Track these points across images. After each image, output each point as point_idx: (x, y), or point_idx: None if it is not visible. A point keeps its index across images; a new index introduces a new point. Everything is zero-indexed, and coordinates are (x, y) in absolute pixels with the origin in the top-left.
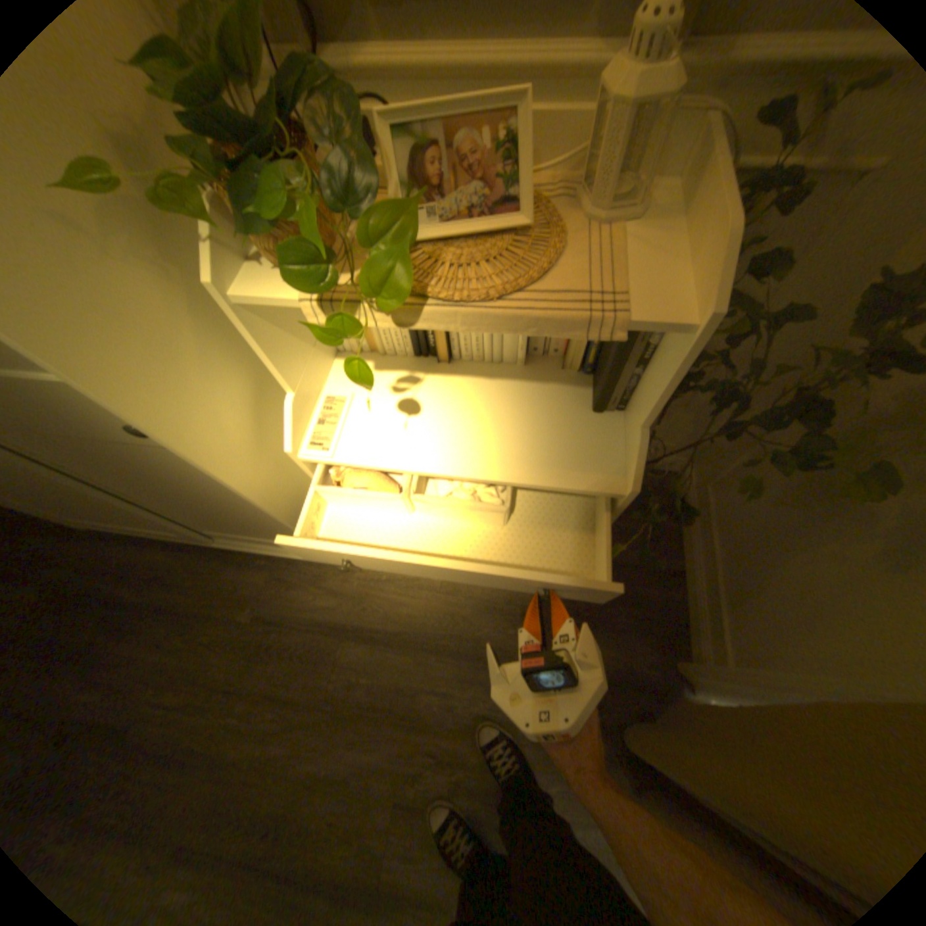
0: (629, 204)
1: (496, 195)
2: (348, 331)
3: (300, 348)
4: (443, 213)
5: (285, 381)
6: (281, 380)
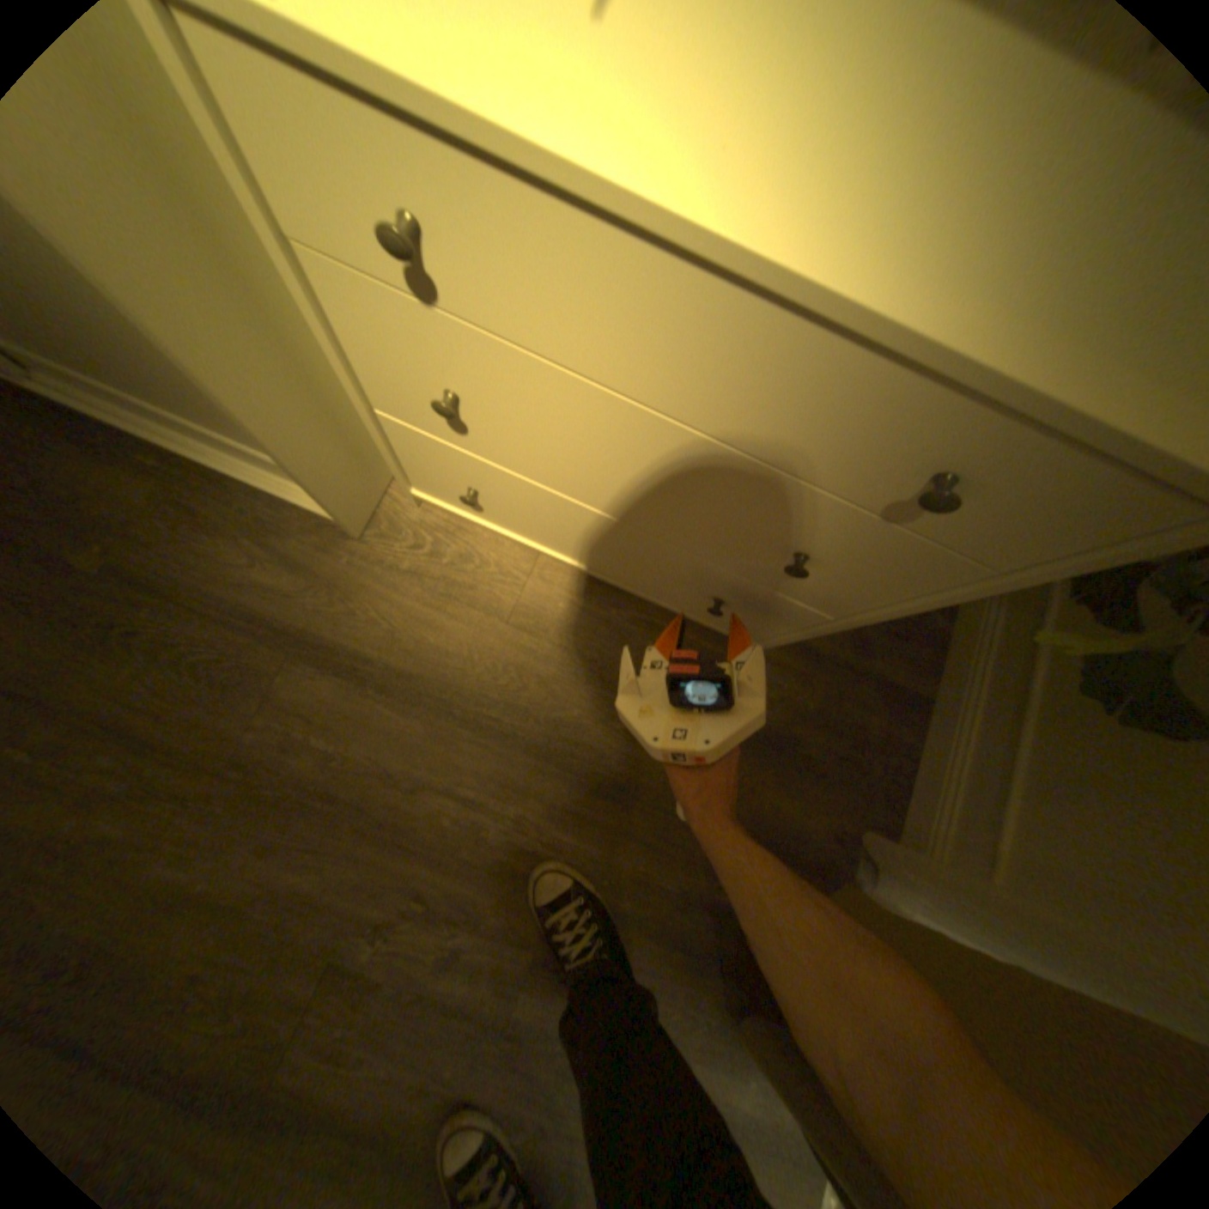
0: None
1: None
2: None
3: None
4: None
5: None
6: None
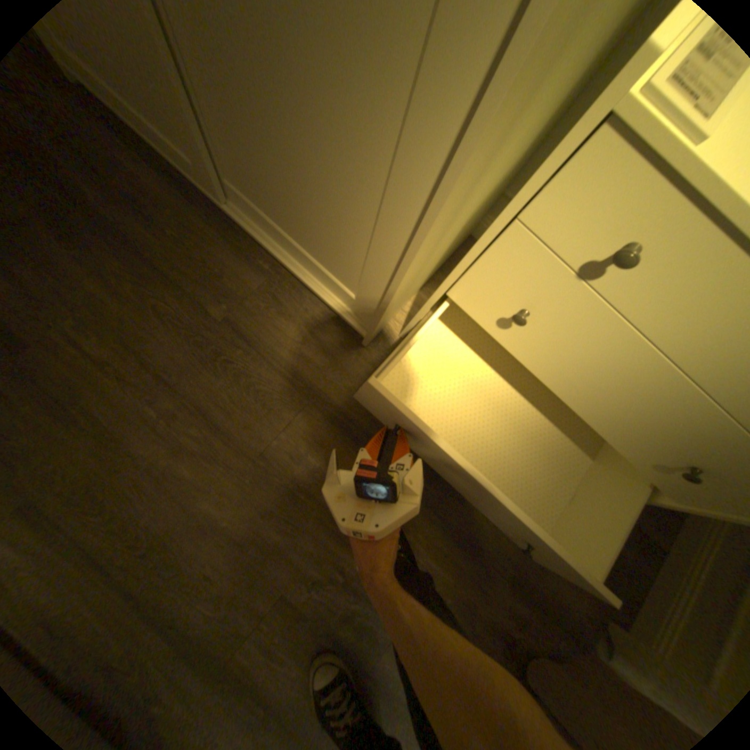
0: None
1: None
2: None
3: None
4: None
5: None
6: None
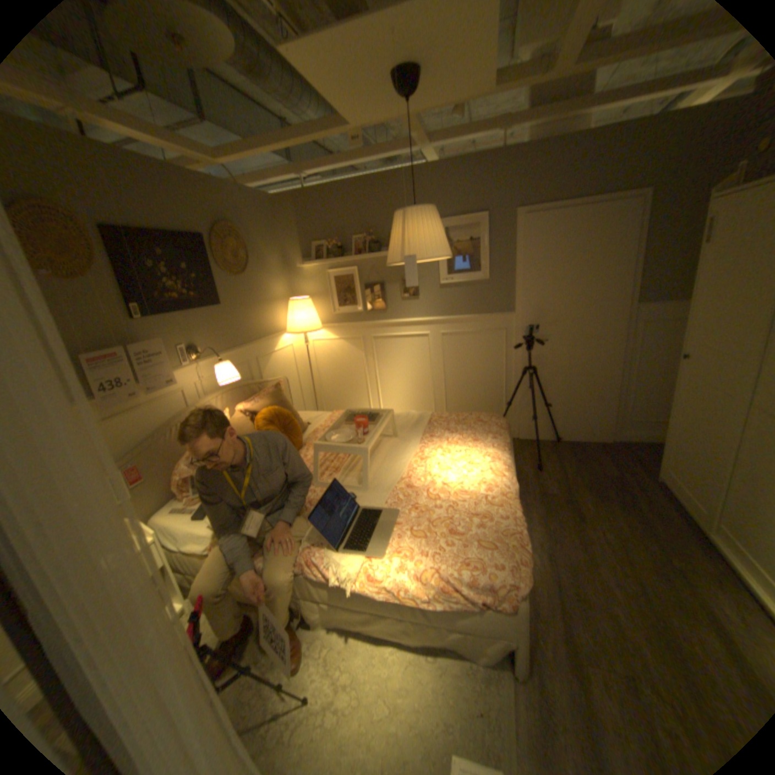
0: None
1: None
2: None
3: None
4: None
5: None
6: None
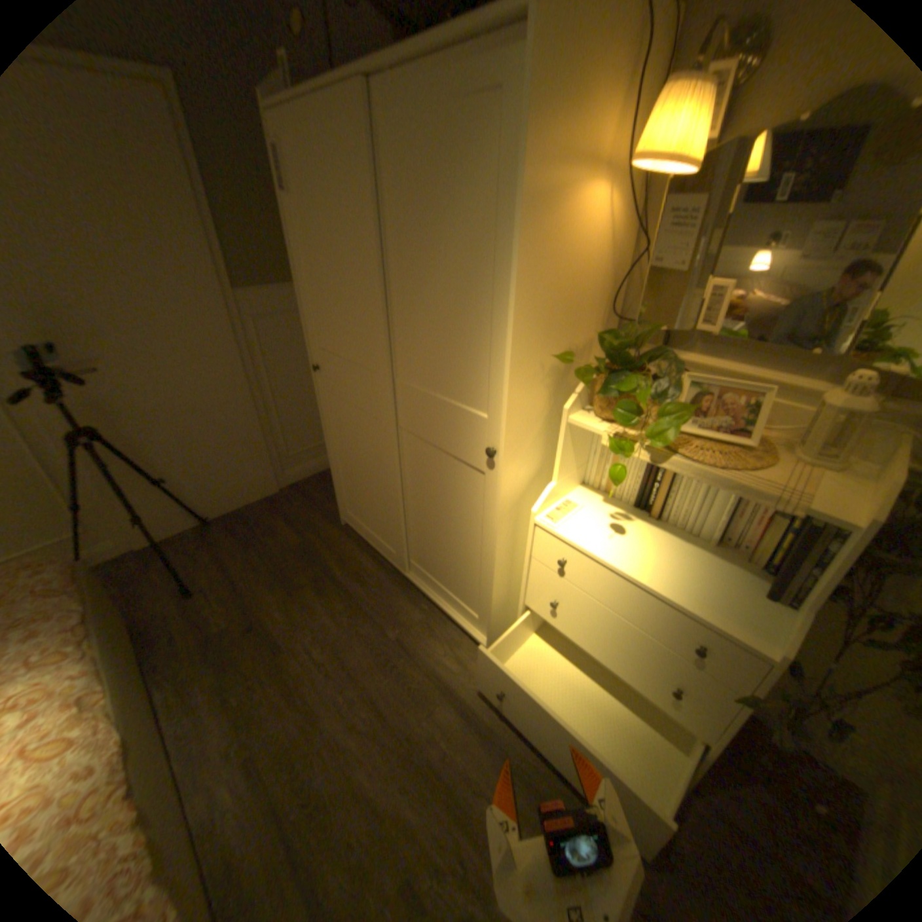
0: (832, 461)
1: (739, 426)
2: (622, 453)
3: (572, 464)
4: (703, 424)
5: (557, 473)
6: (555, 472)
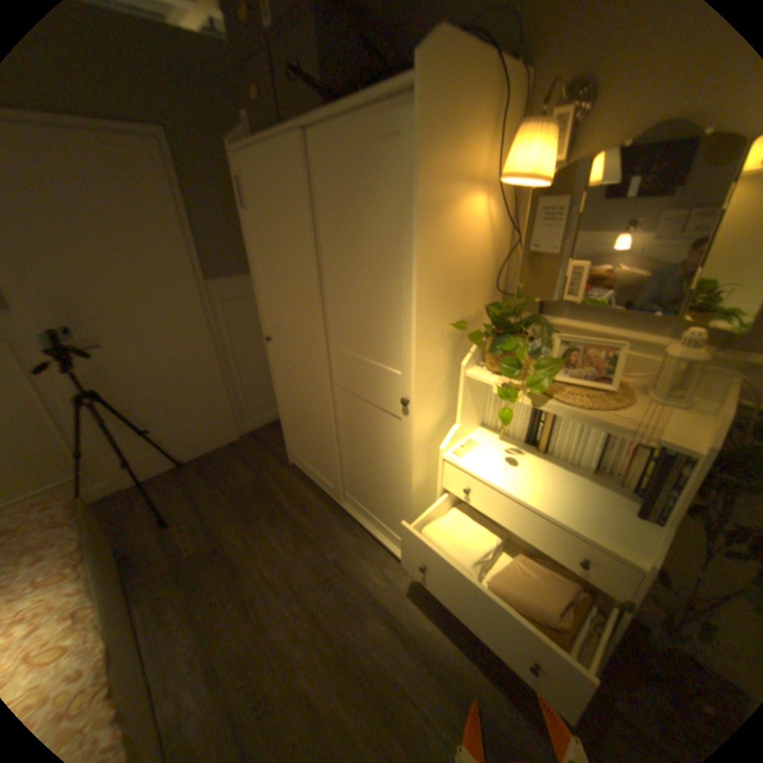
0: (679, 401)
1: (601, 375)
2: (509, 399)
3: (472, 409)
4: (572, 374)
5: (459, 417)
6: (457, 416)
